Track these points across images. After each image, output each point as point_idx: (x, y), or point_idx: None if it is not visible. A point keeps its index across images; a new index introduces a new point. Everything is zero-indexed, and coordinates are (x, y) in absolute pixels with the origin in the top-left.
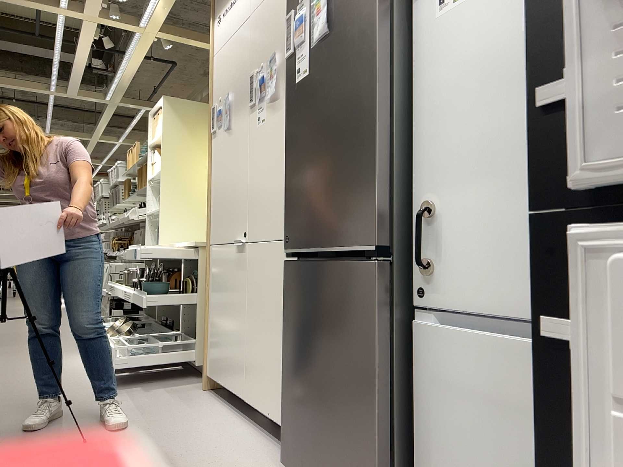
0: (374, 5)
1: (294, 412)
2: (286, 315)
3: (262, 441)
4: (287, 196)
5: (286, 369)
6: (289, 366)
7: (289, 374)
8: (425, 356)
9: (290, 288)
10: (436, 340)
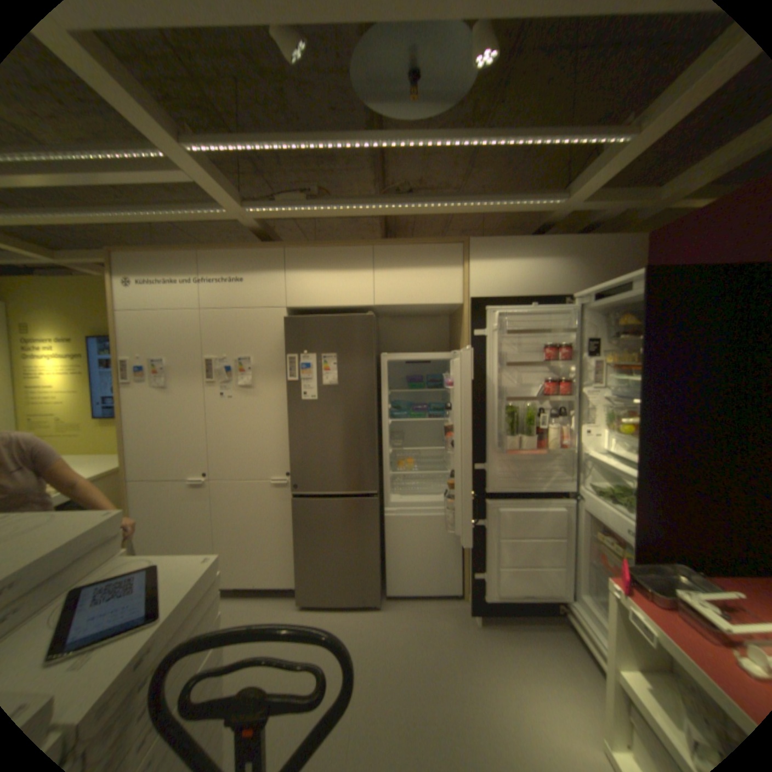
0: (372, 386)
1: (304, 575)
2: (296, 527)
3: (252, 604)
4: (294, 462)
5: (297, 555)
6: (301, 553)
7: (301, 557)
8: (389, 527)
9: (300, 512)
10: (395, 520)
